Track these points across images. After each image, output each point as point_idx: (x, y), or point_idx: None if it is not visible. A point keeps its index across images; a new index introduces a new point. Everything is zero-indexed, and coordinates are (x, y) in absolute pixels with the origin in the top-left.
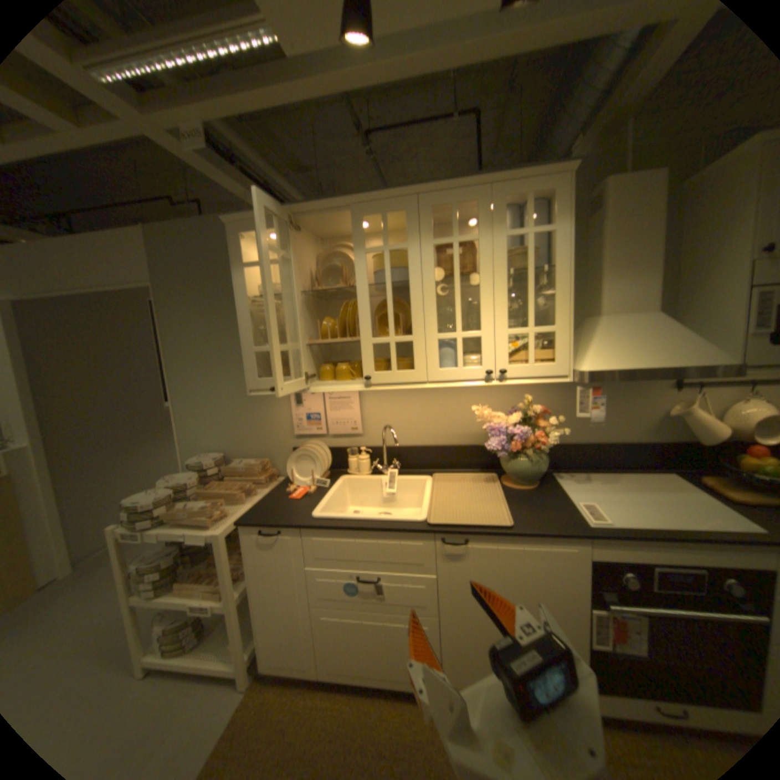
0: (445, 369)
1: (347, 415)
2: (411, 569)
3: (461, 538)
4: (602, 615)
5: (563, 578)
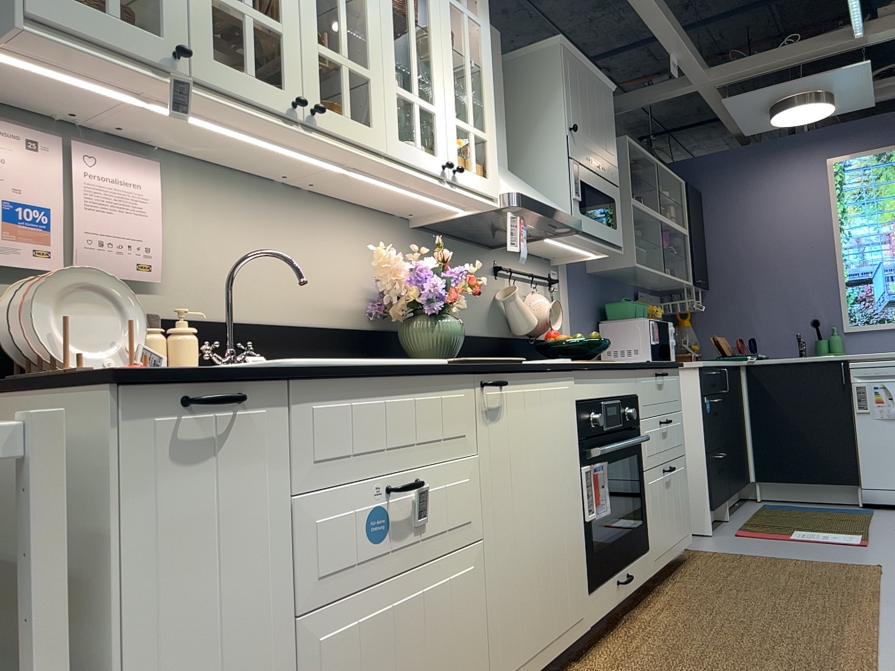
0: (405, 144)
1: (129, 229)
2: (452, 449)
3: (496, 380)
4: (588, 470)
5: (565, 427)
